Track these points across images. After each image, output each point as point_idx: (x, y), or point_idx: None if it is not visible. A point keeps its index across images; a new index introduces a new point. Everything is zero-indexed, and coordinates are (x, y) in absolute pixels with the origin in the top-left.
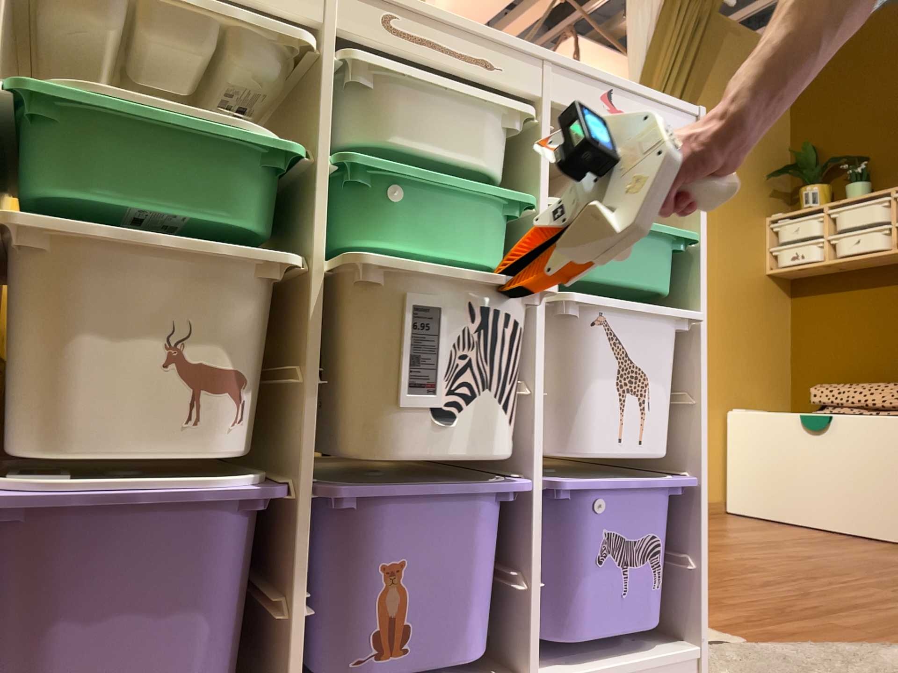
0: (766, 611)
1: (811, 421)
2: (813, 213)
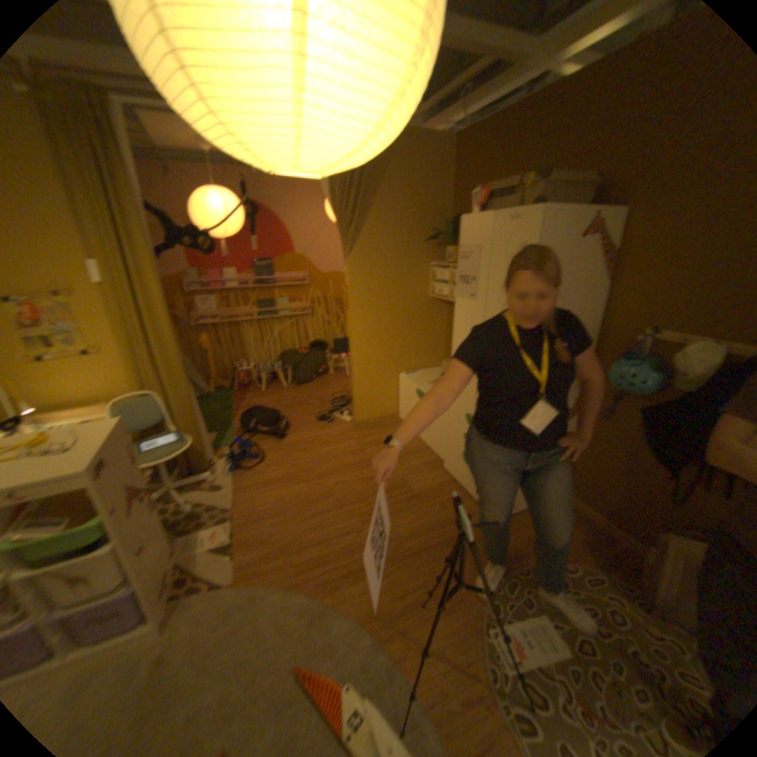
0: (273, 556)
1: (419, 397)
2: (450, 267)
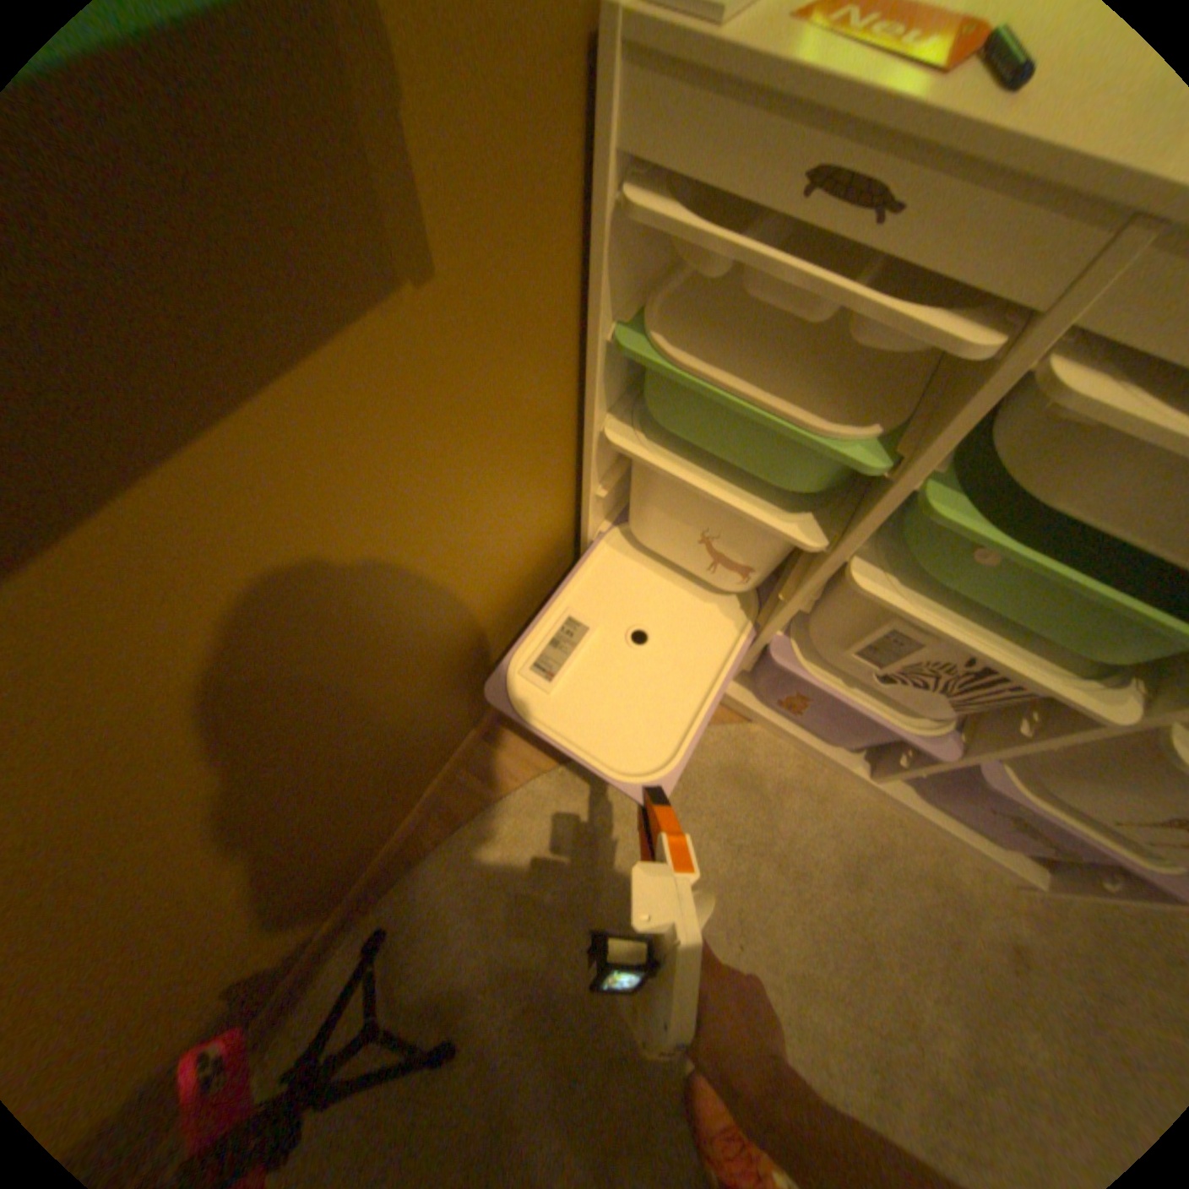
0: None
1: None
2: None
